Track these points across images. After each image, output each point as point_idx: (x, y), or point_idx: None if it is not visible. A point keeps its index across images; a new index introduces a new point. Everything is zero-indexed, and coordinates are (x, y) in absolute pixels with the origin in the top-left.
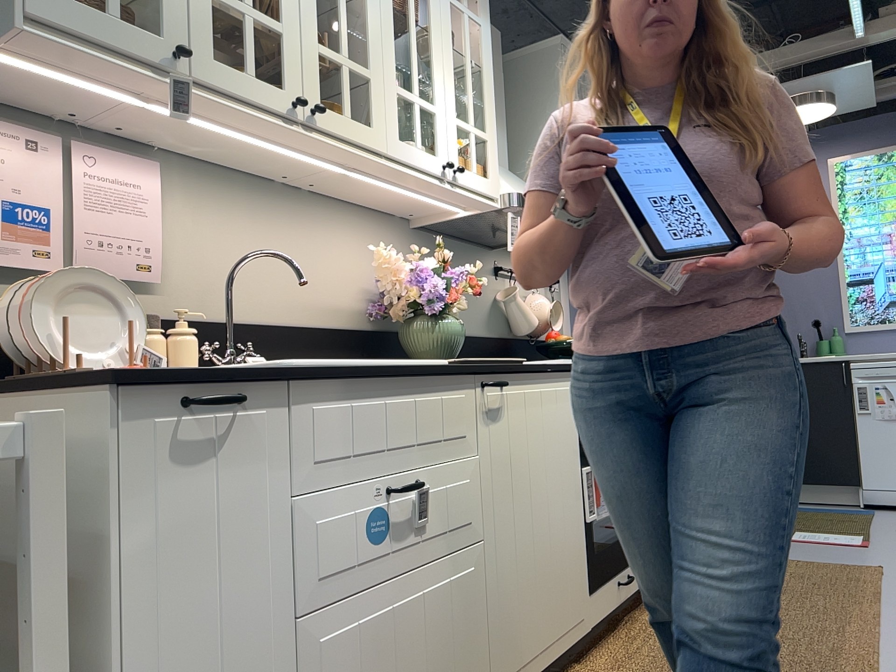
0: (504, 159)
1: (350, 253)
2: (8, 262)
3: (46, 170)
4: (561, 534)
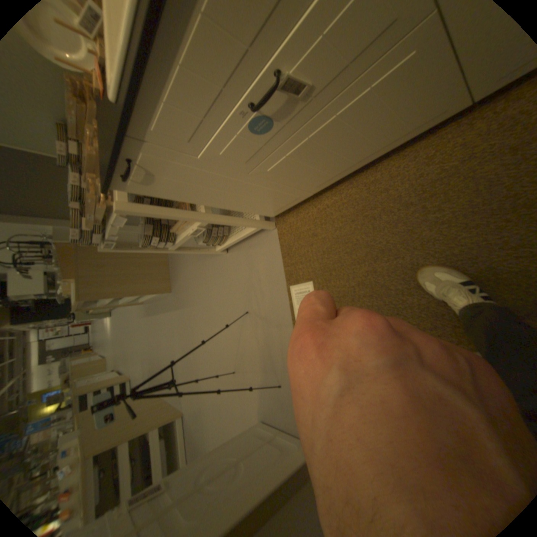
0: None
1: None
2: None
3: None
4: None
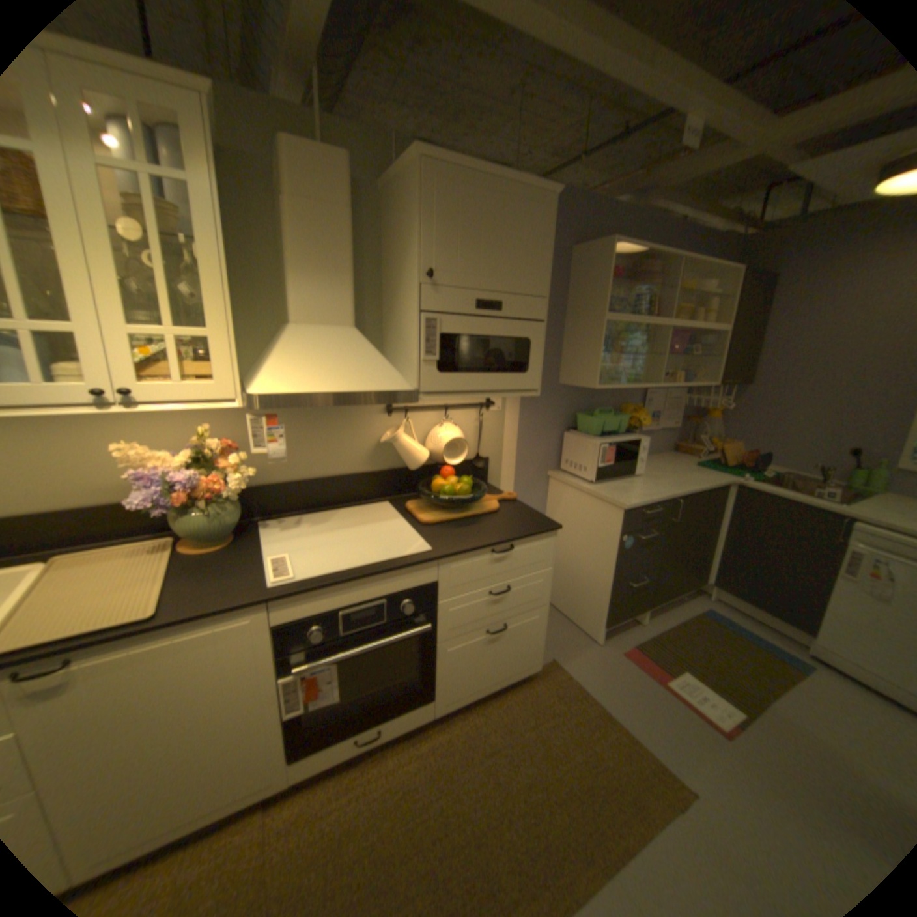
0: (338, 317)
1: (138, 434)
2: None
3: None
4: (221, 742)
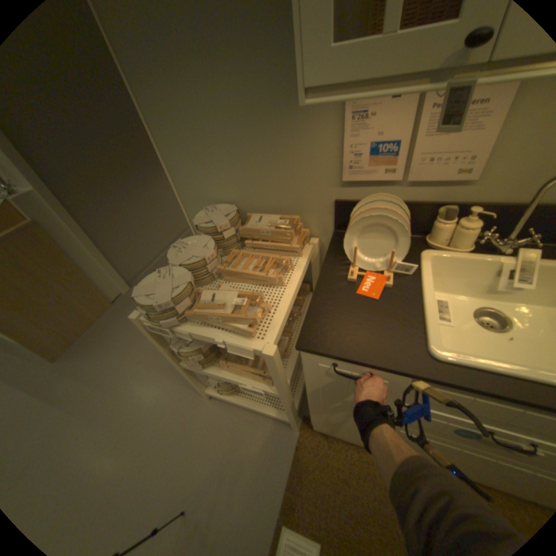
0: None
1: None
2: (372, 177)
3: (405, 110)
4: None
